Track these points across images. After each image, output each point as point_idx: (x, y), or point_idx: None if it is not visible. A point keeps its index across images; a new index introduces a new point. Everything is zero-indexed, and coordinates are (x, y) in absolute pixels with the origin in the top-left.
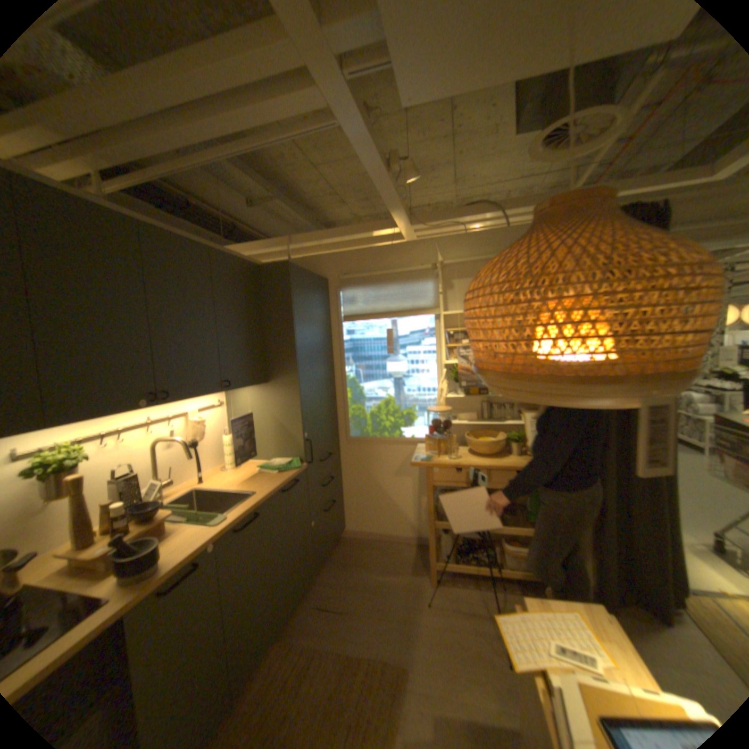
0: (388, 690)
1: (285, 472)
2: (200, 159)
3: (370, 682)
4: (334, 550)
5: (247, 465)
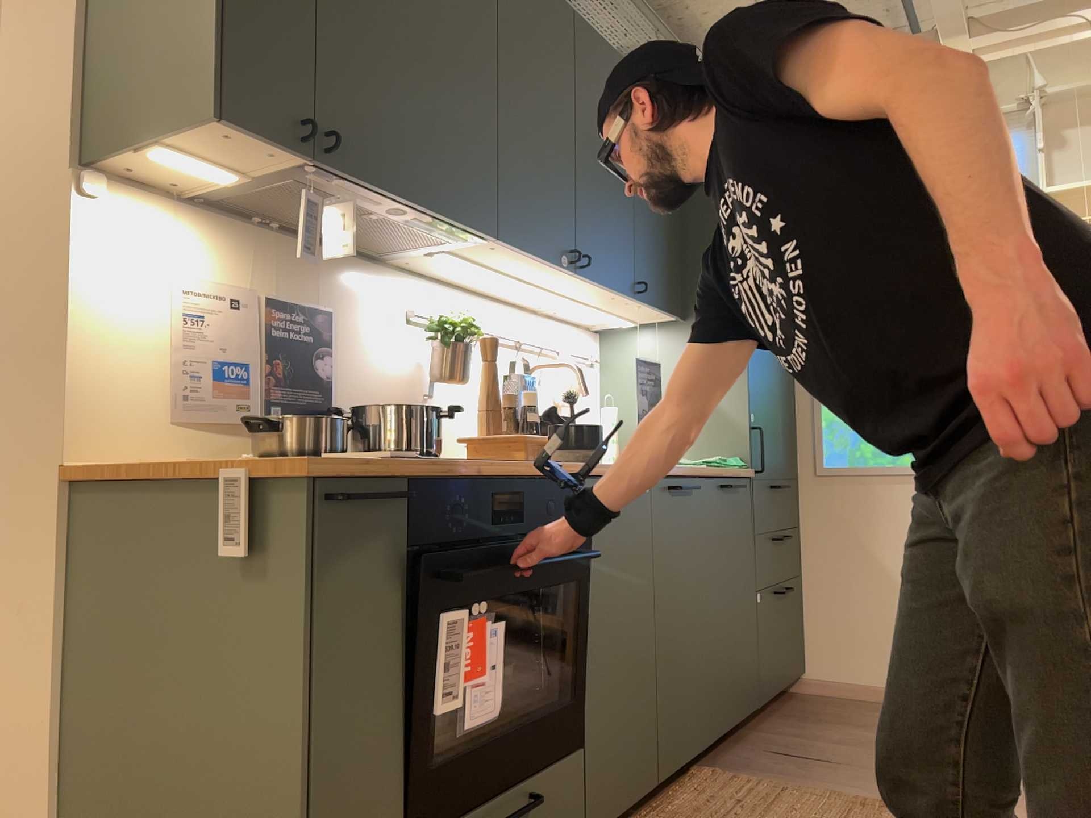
0: None
1: (721, 468)
2: None
3: None
4: (787, 702)
5: None
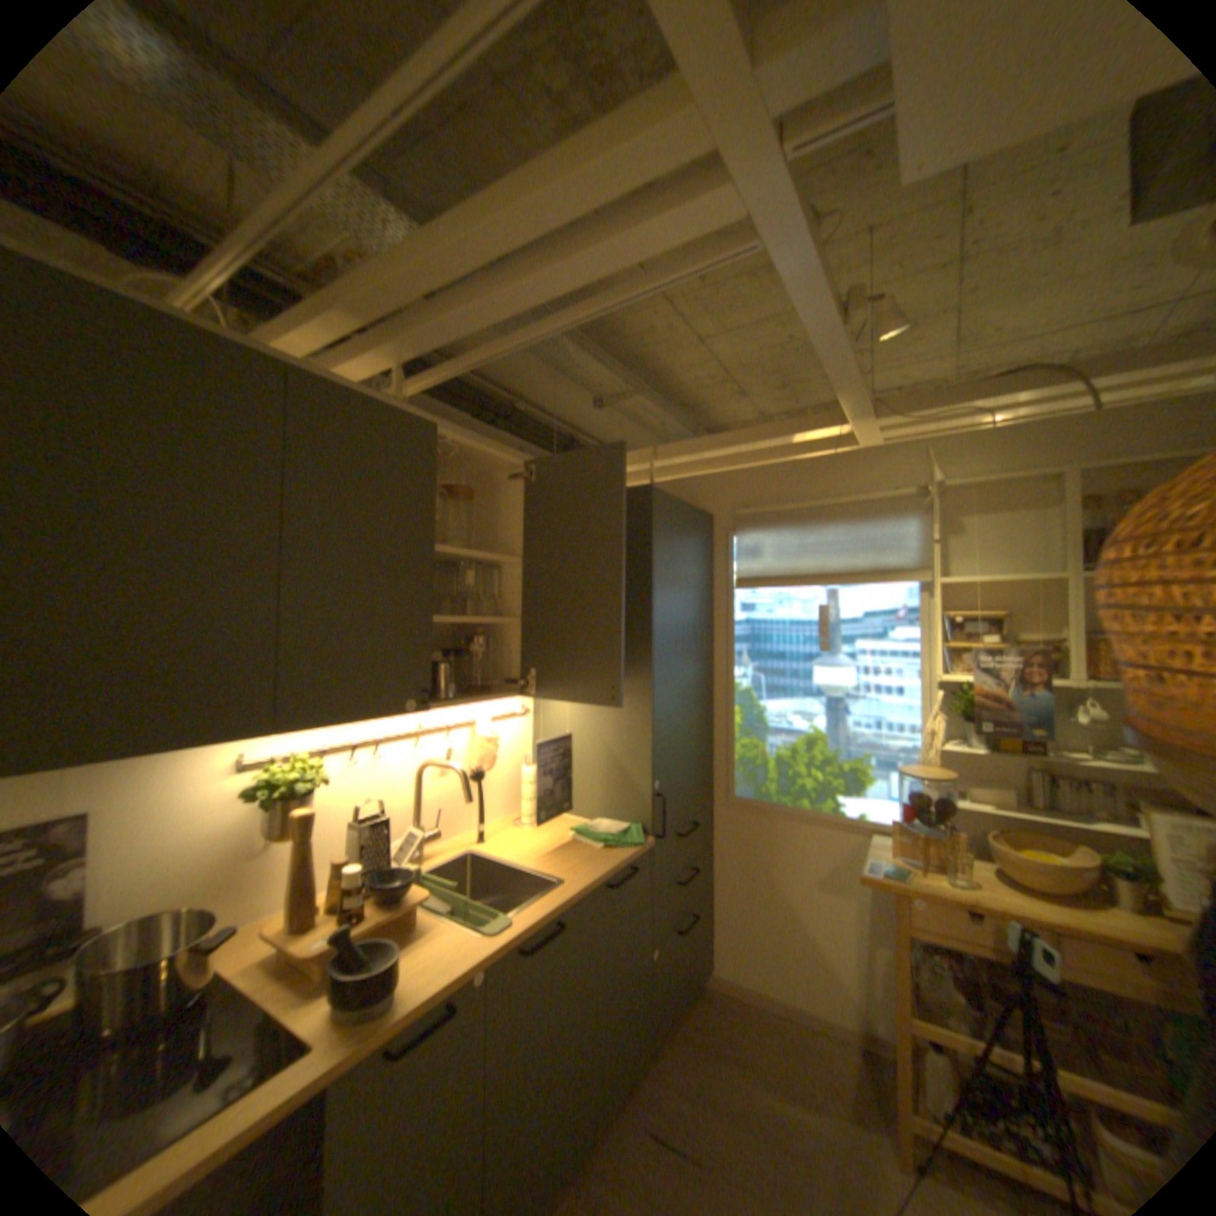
0: None
1: (616, 849)
2: (534, 333)
3: None
4: (691, 1011)
5: (555, 823)
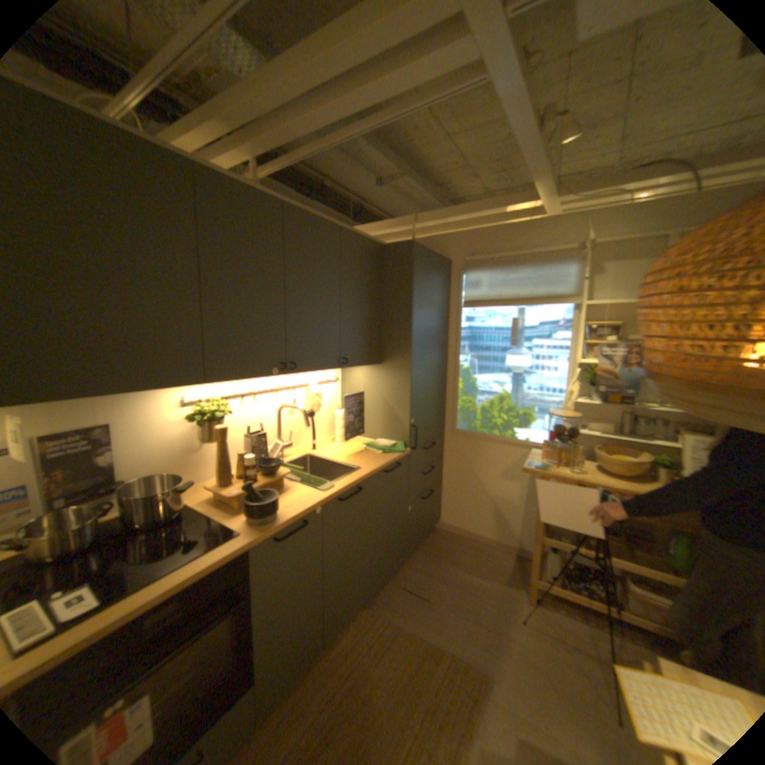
0: (471, 693)
1: (389, 454)
2: (340, 136)
3: (453, 678)
4: (427, 538)
5: (354, 441)
